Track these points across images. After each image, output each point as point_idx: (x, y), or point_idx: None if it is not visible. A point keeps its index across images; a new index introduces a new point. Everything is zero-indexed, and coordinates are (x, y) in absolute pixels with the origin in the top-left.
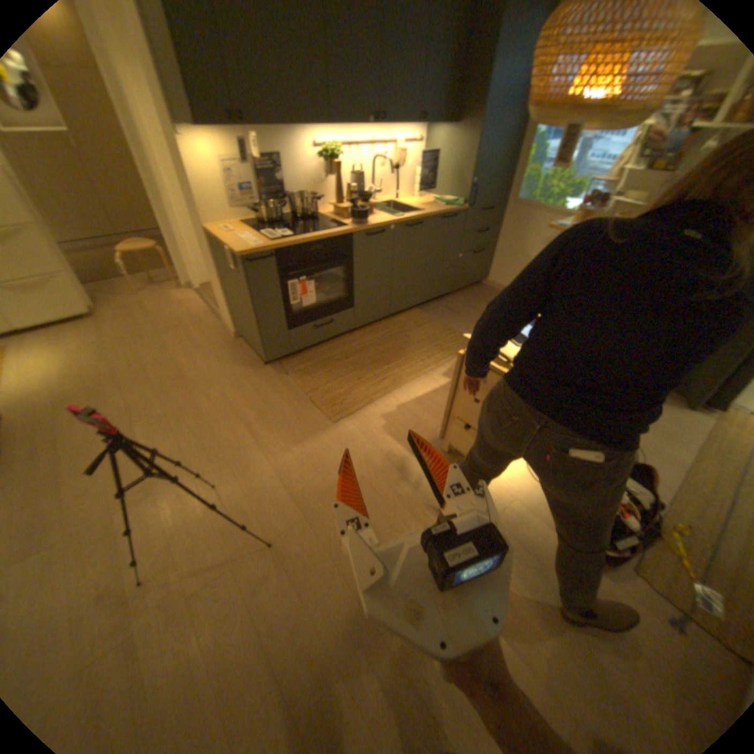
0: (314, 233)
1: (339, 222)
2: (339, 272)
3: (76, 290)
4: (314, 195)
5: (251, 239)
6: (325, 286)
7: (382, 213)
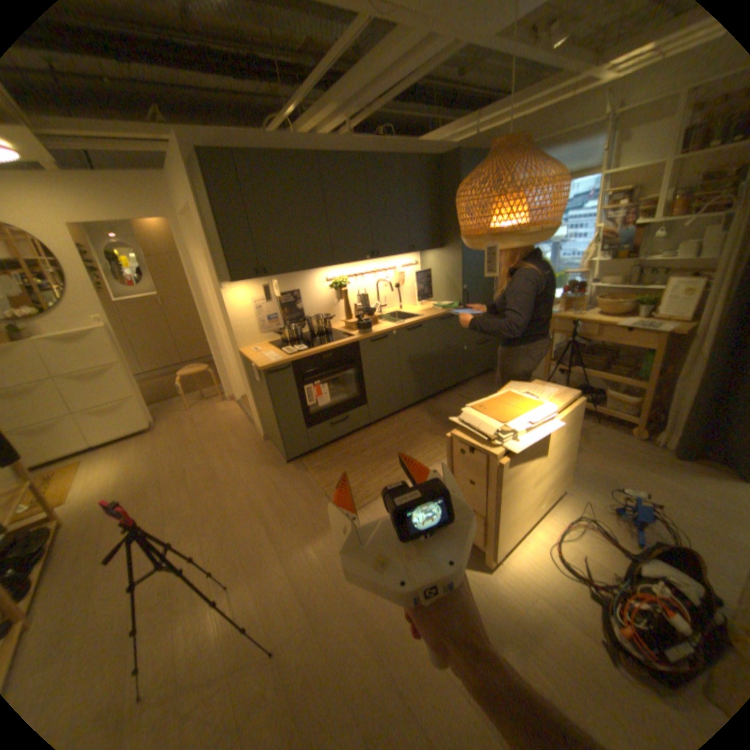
0: (324, 345)
1: (347, 334)
2: (351, 374)
3: (140, 411)
4: (327, 316)
5: (273, 356)
6: (339, 387)
7: (386, 322)
